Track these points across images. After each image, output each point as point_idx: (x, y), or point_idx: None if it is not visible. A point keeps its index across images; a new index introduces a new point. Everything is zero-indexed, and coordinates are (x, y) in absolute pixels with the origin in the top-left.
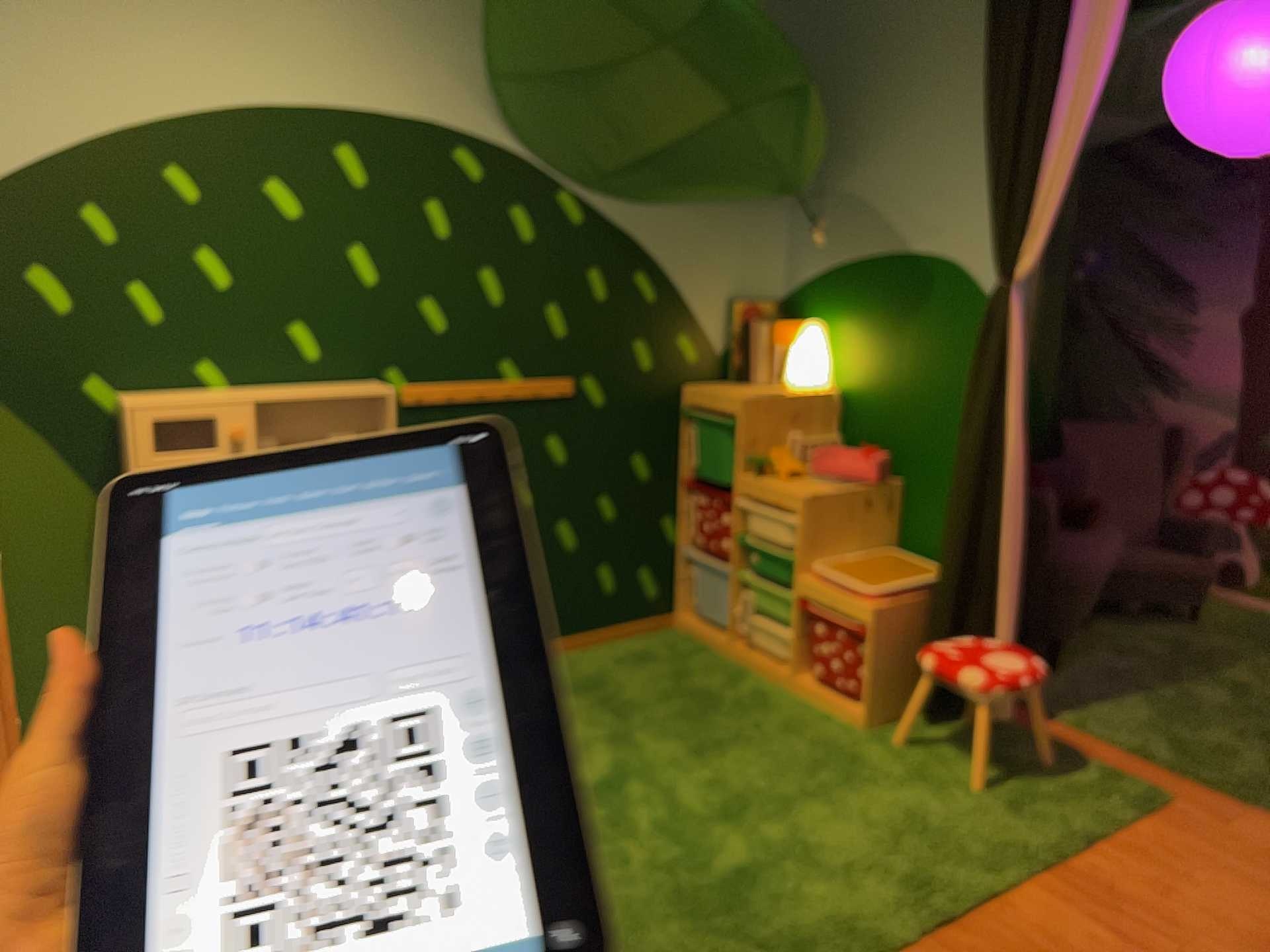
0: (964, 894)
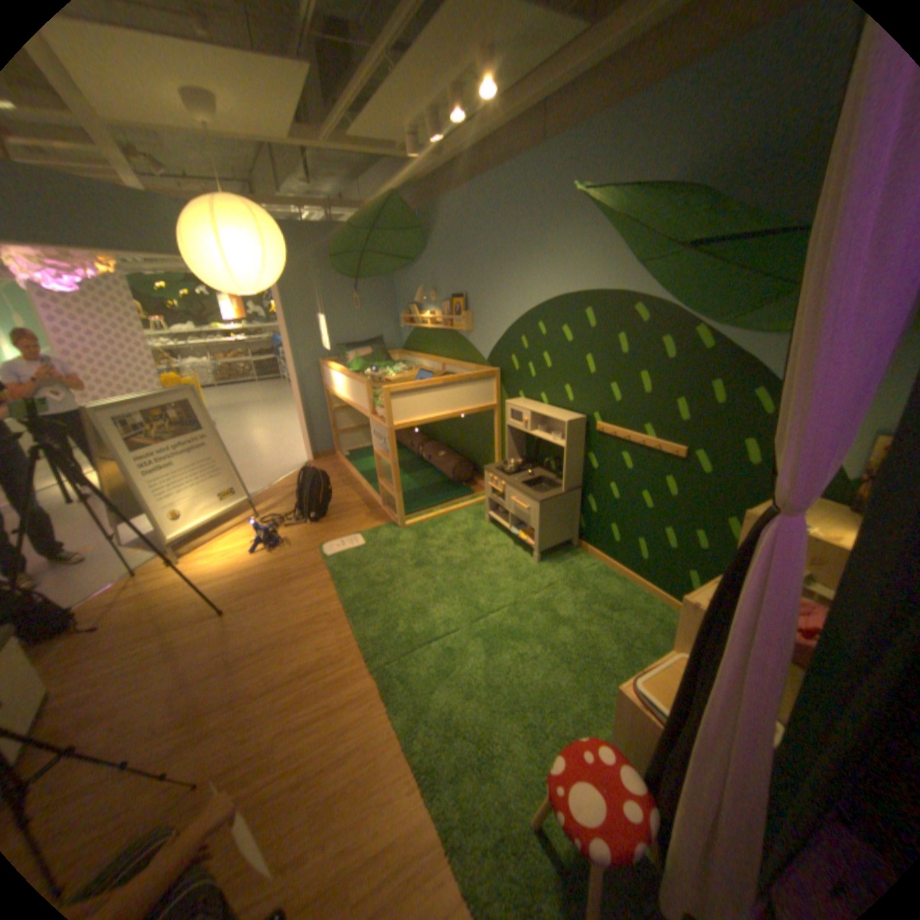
0: (420, 764)
